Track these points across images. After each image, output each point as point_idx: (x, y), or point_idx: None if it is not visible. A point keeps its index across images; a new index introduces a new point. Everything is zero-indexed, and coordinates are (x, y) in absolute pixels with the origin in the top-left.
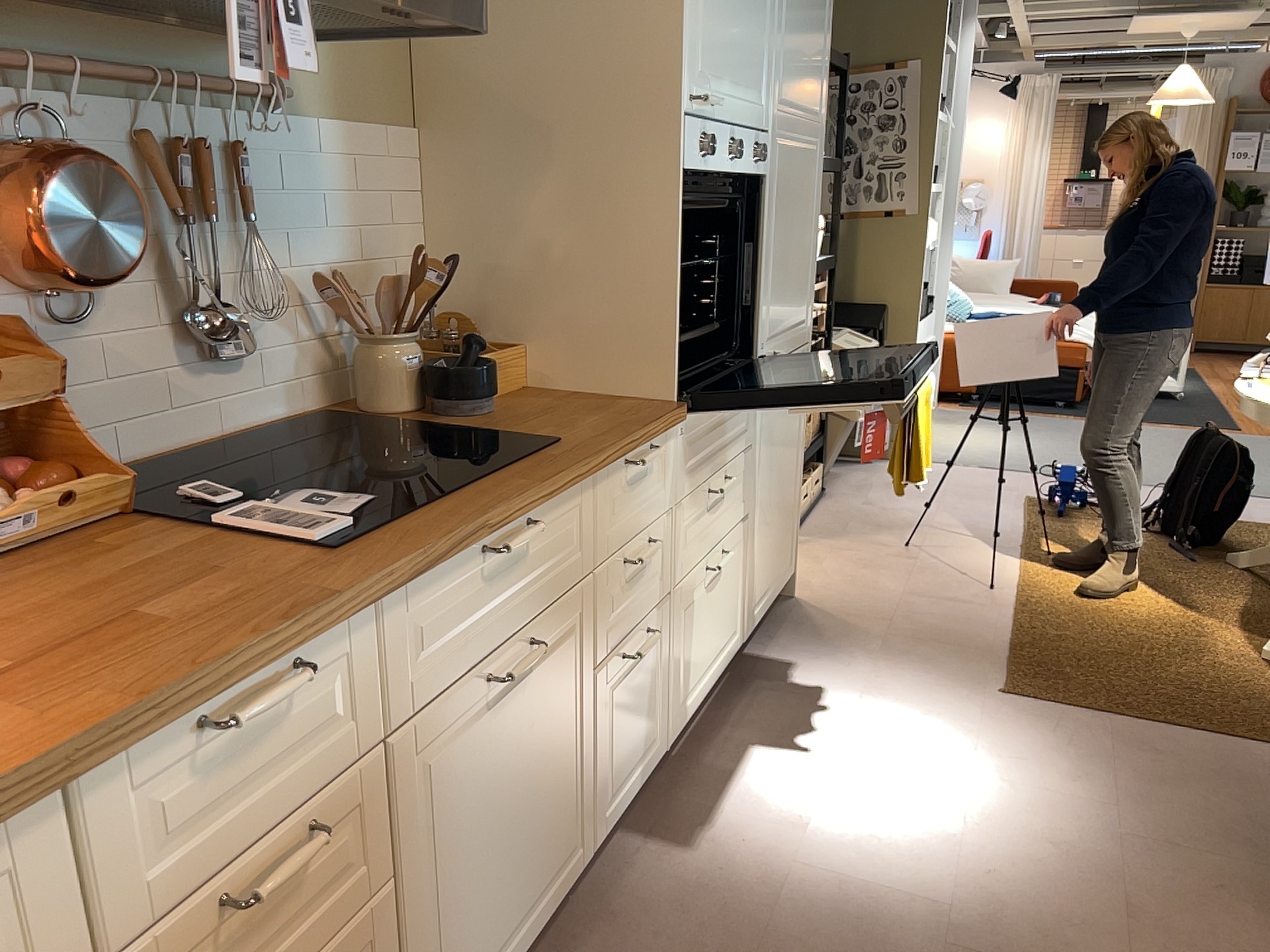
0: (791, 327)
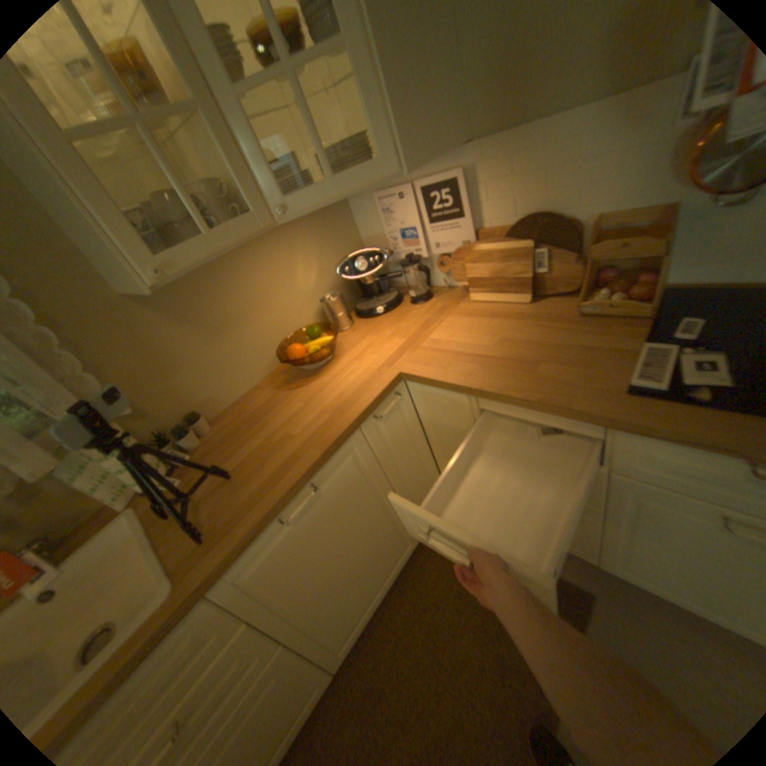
0: None
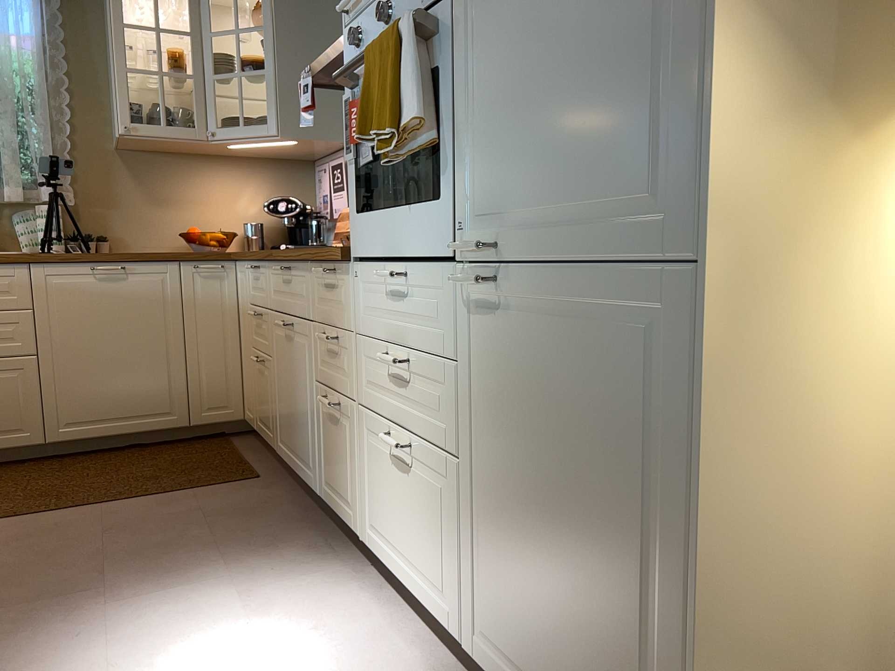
0: (568, 209)
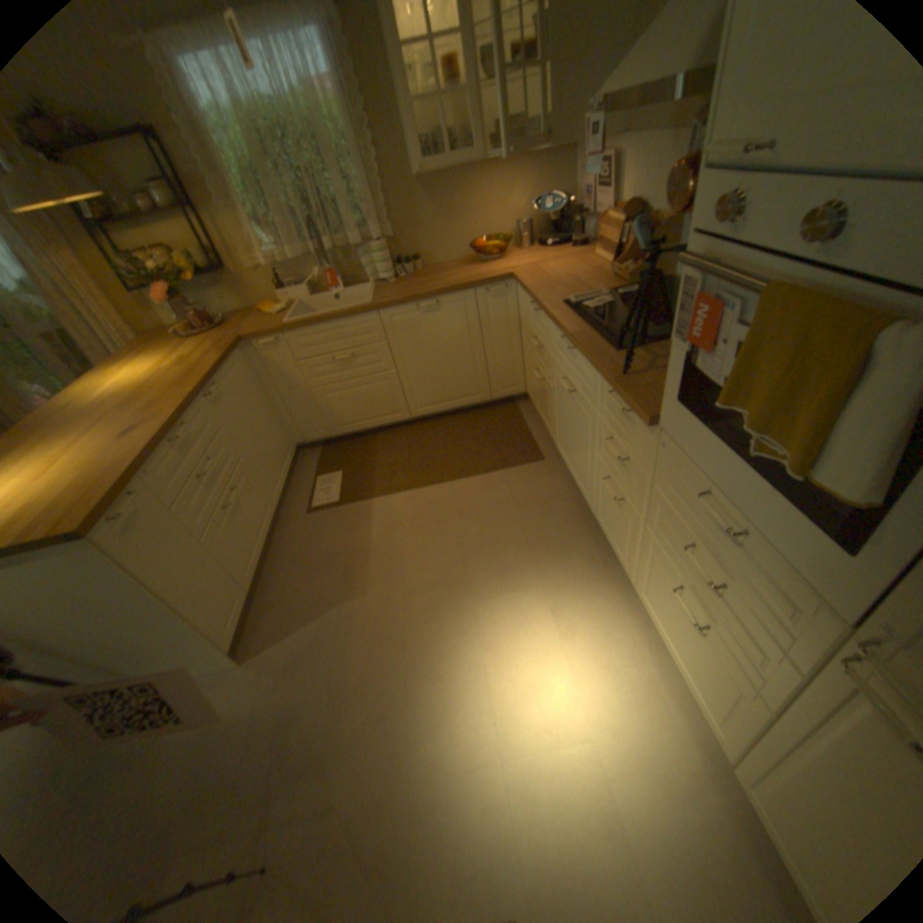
0: None
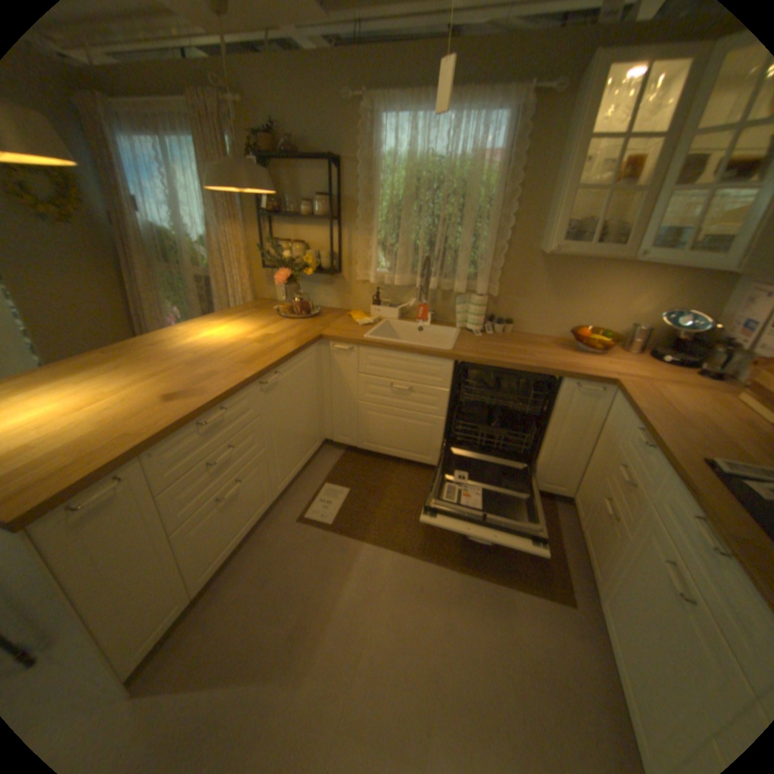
0: None
